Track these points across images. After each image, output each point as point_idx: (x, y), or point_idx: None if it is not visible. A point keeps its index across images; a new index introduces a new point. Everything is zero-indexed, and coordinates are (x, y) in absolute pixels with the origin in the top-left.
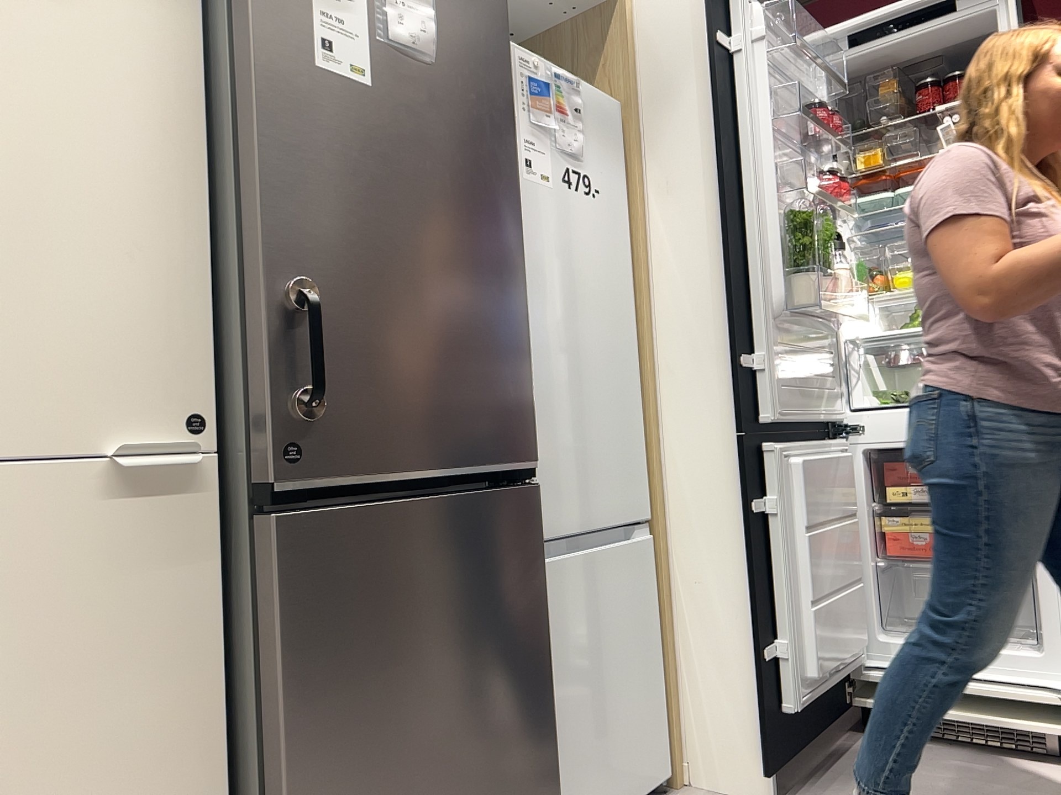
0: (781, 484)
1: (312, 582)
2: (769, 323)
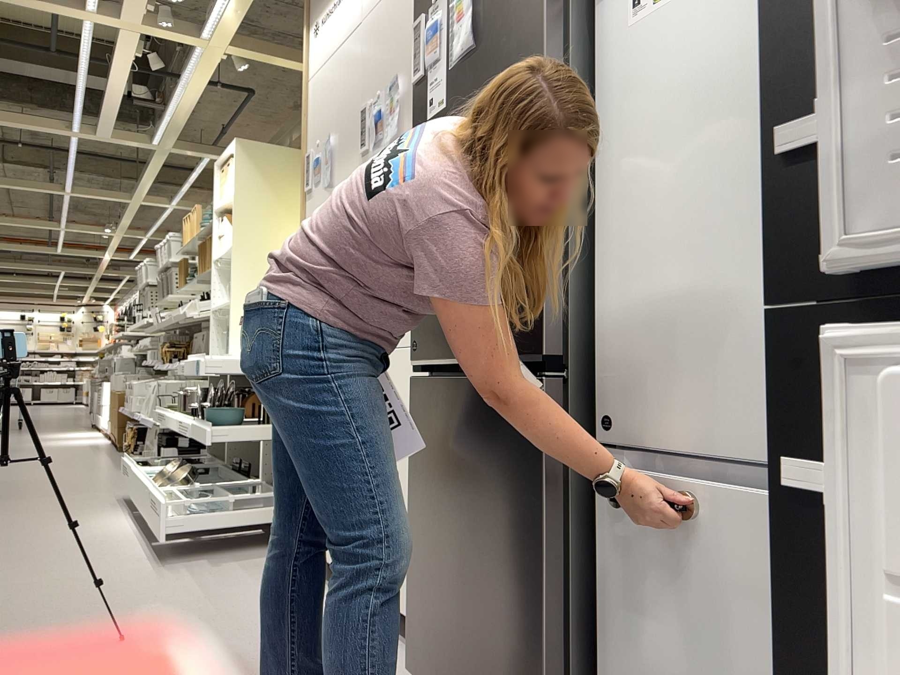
0: (866, 452)
1: (419, 417)
2: (852, 9)
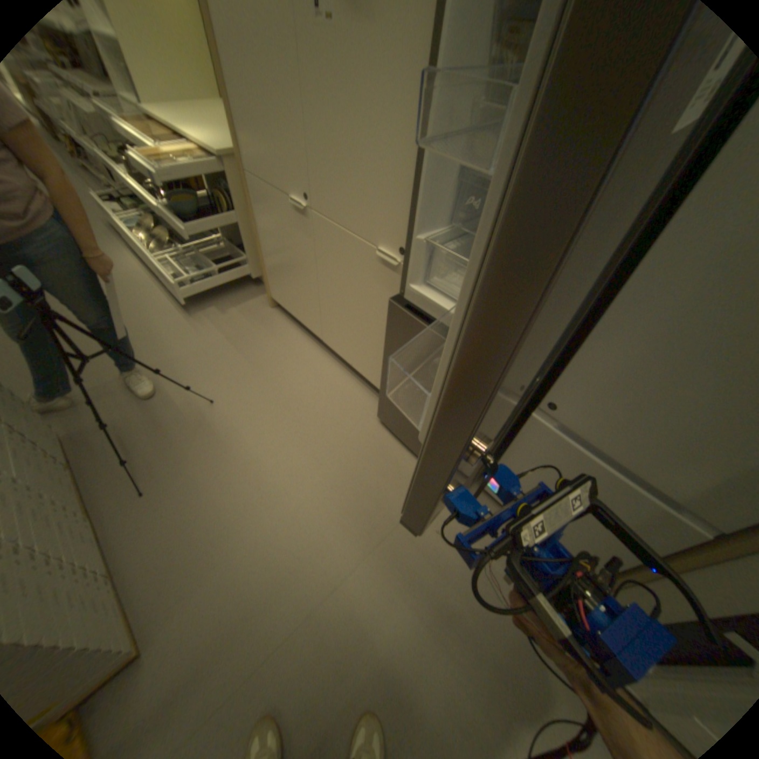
0: None
1: (397, 327)
2: None
